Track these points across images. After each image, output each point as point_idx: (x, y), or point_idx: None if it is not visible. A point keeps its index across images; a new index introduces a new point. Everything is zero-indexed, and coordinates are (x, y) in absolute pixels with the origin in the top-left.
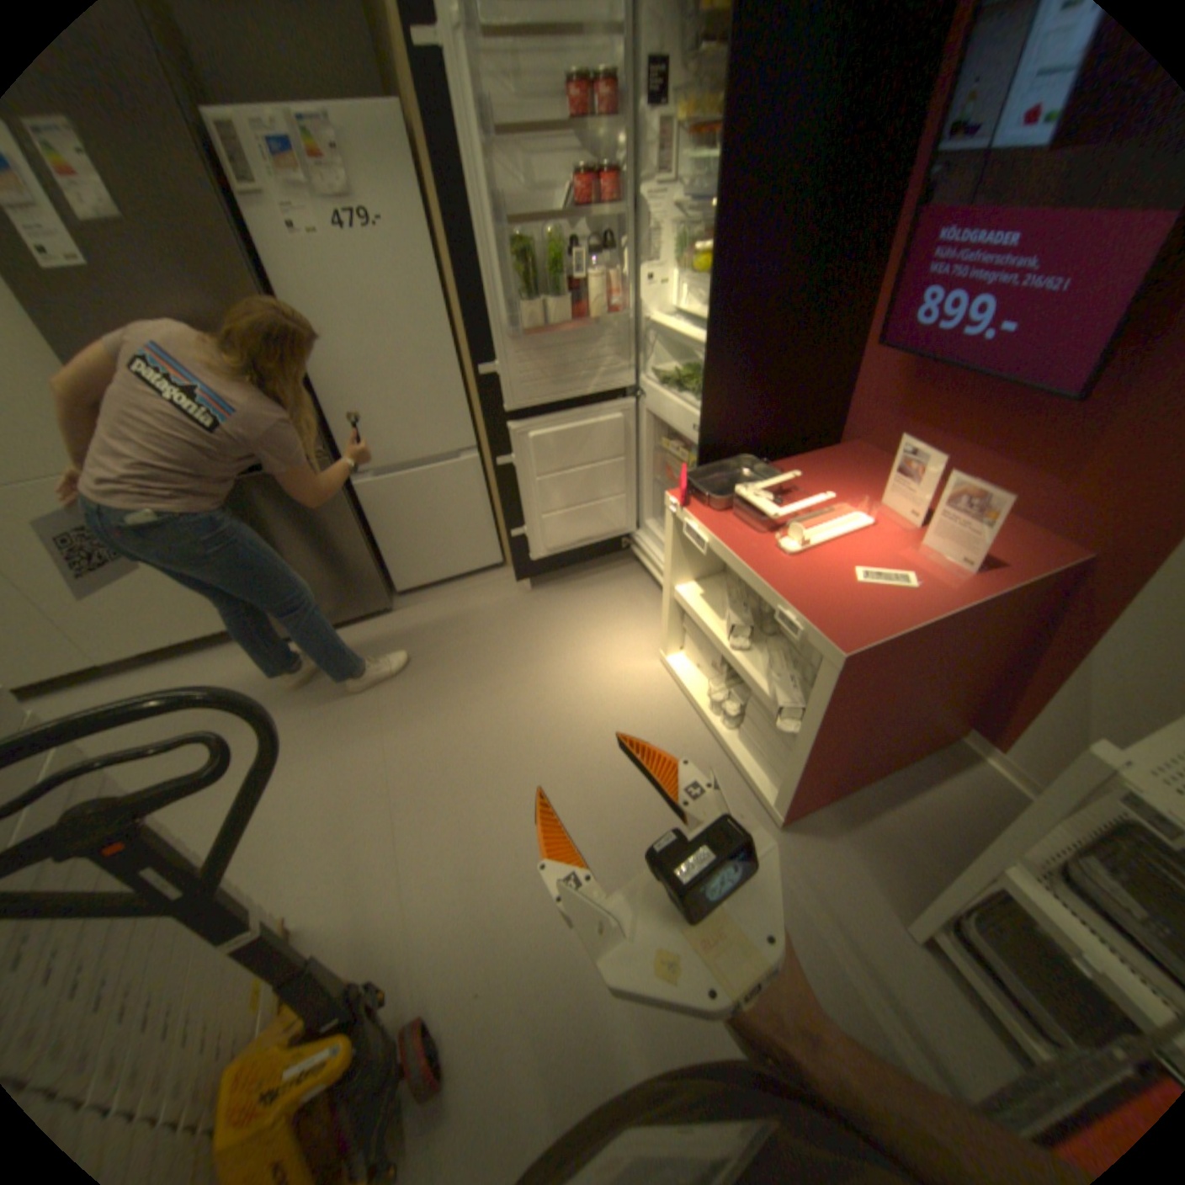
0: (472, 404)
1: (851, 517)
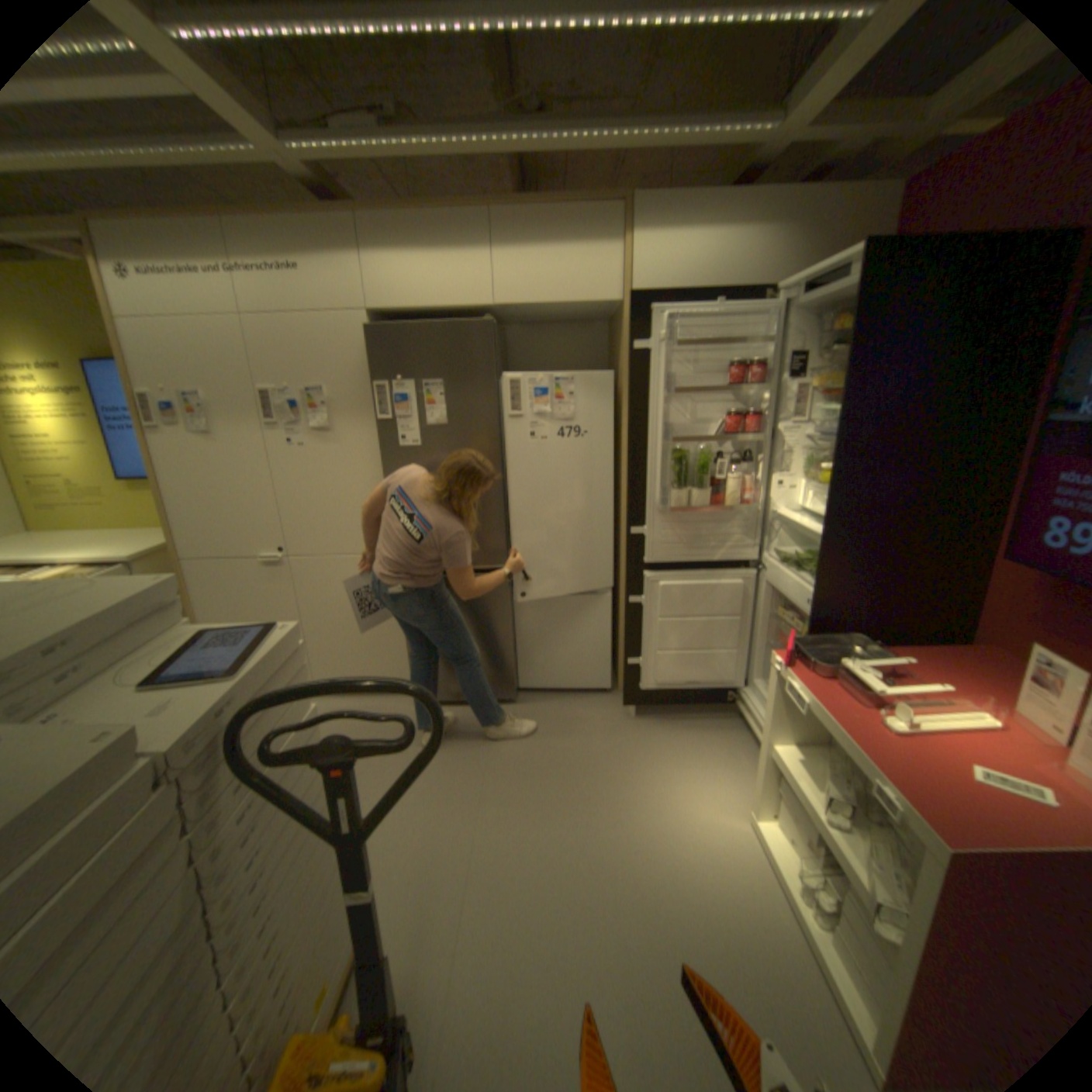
0: (619, 554)
1: (976, 717)
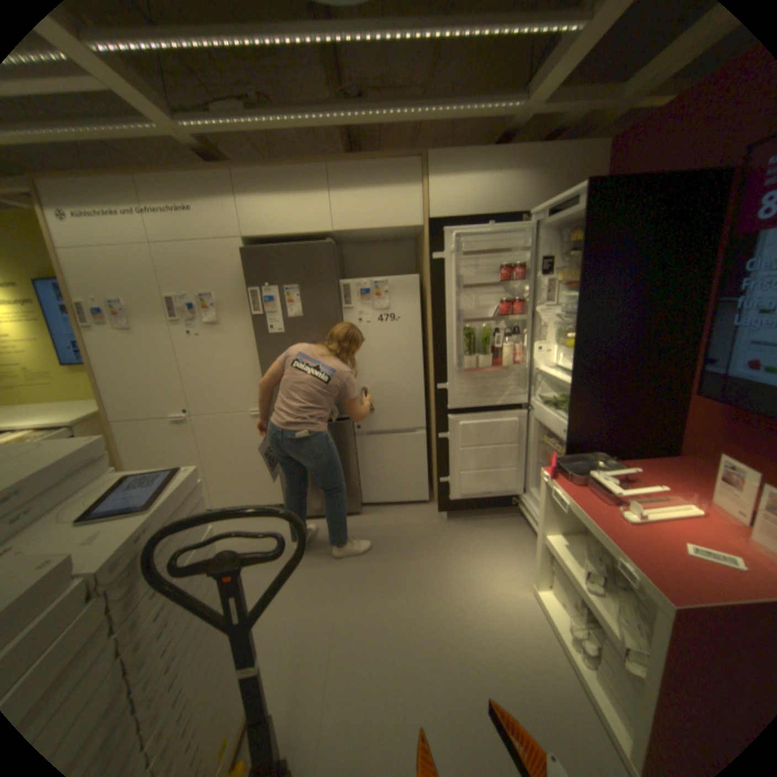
0: (430, 403)
1: (685, 508)
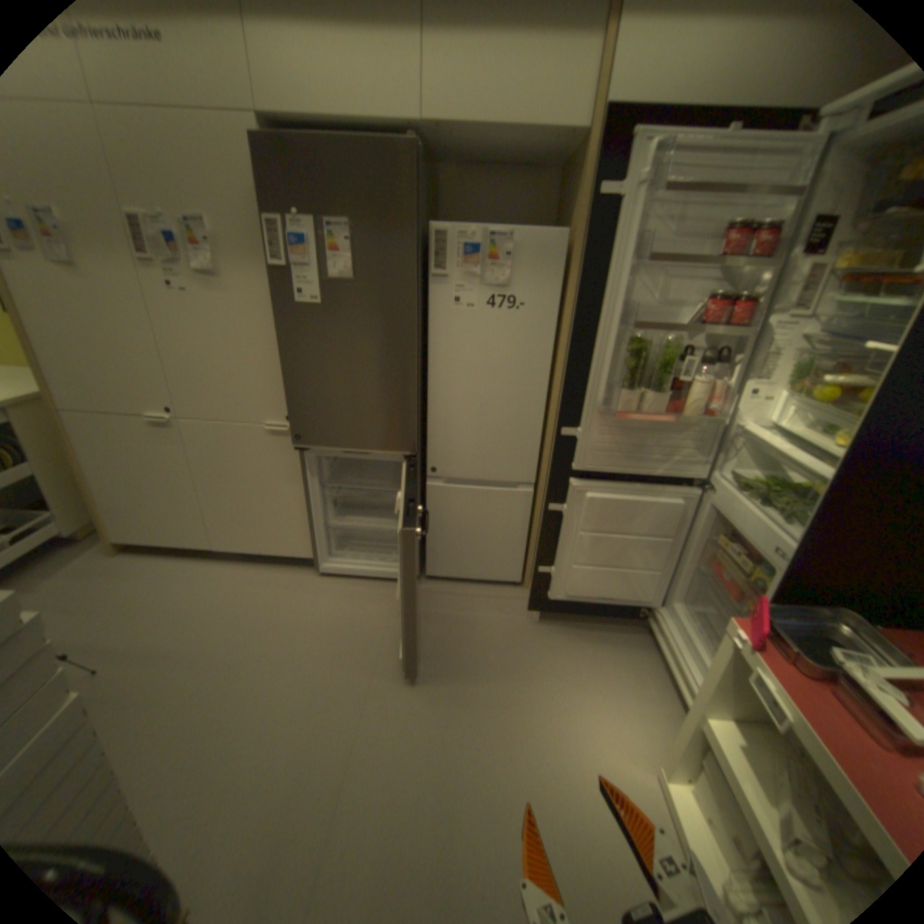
0: (543, 449)
1: None
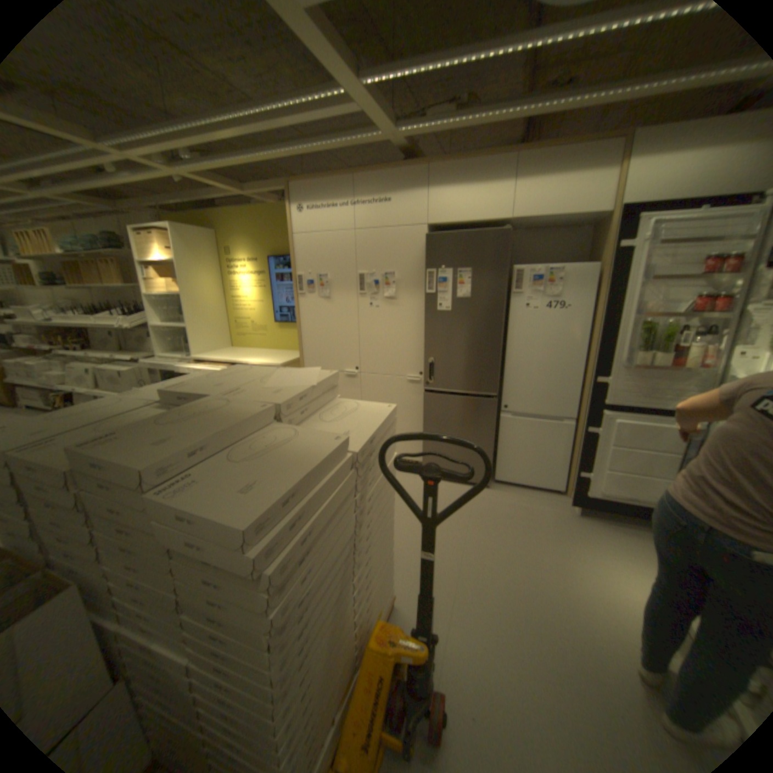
0: (582, 396)
1: None
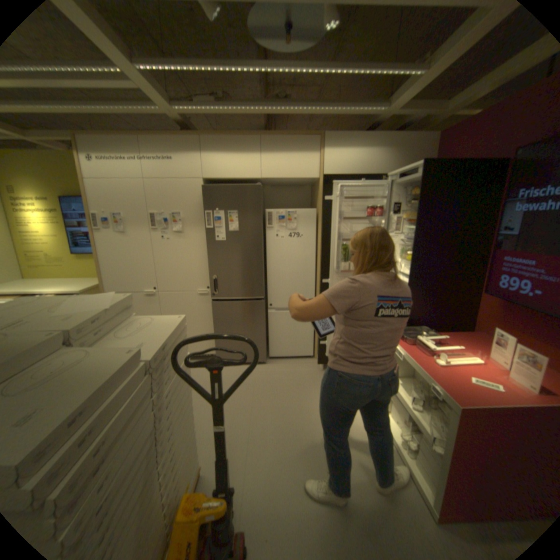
0: (316, 292)
1: (473, 360)
